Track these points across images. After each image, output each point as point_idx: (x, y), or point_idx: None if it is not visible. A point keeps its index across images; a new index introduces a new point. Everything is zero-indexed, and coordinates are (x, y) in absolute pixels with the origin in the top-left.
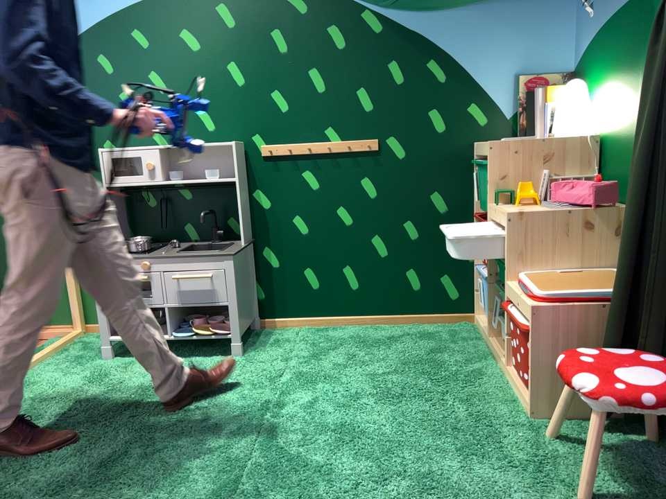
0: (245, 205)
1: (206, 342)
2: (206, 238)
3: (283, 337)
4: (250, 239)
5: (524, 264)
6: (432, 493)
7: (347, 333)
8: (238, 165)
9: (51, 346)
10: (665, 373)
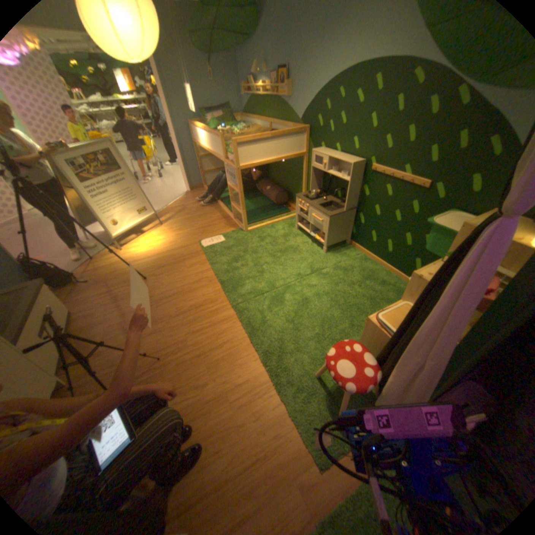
0: (358, 191)
1: (317, 242)
2: (341, 199)
3: (349, 254)
4: (356, 207)
5: (409, 300)
6: (290, 334)
7: (372, 268)
8: (359, 172)
9: (291, 216)
10: (359, 379)
